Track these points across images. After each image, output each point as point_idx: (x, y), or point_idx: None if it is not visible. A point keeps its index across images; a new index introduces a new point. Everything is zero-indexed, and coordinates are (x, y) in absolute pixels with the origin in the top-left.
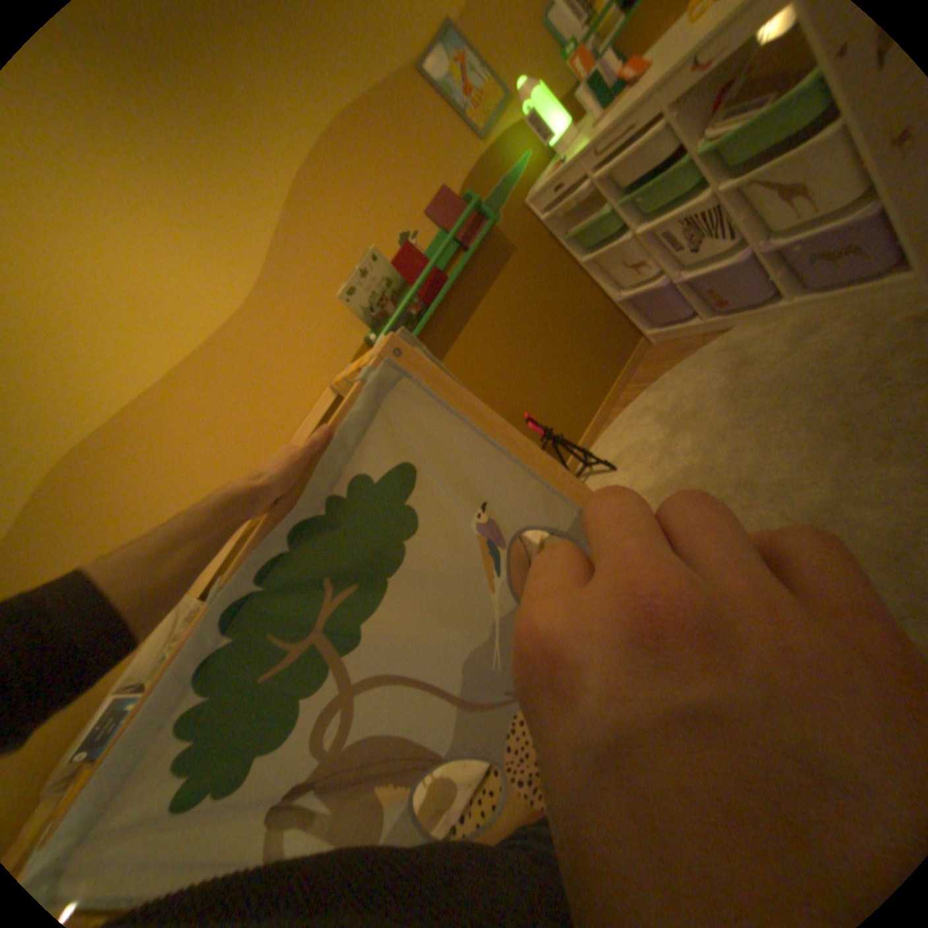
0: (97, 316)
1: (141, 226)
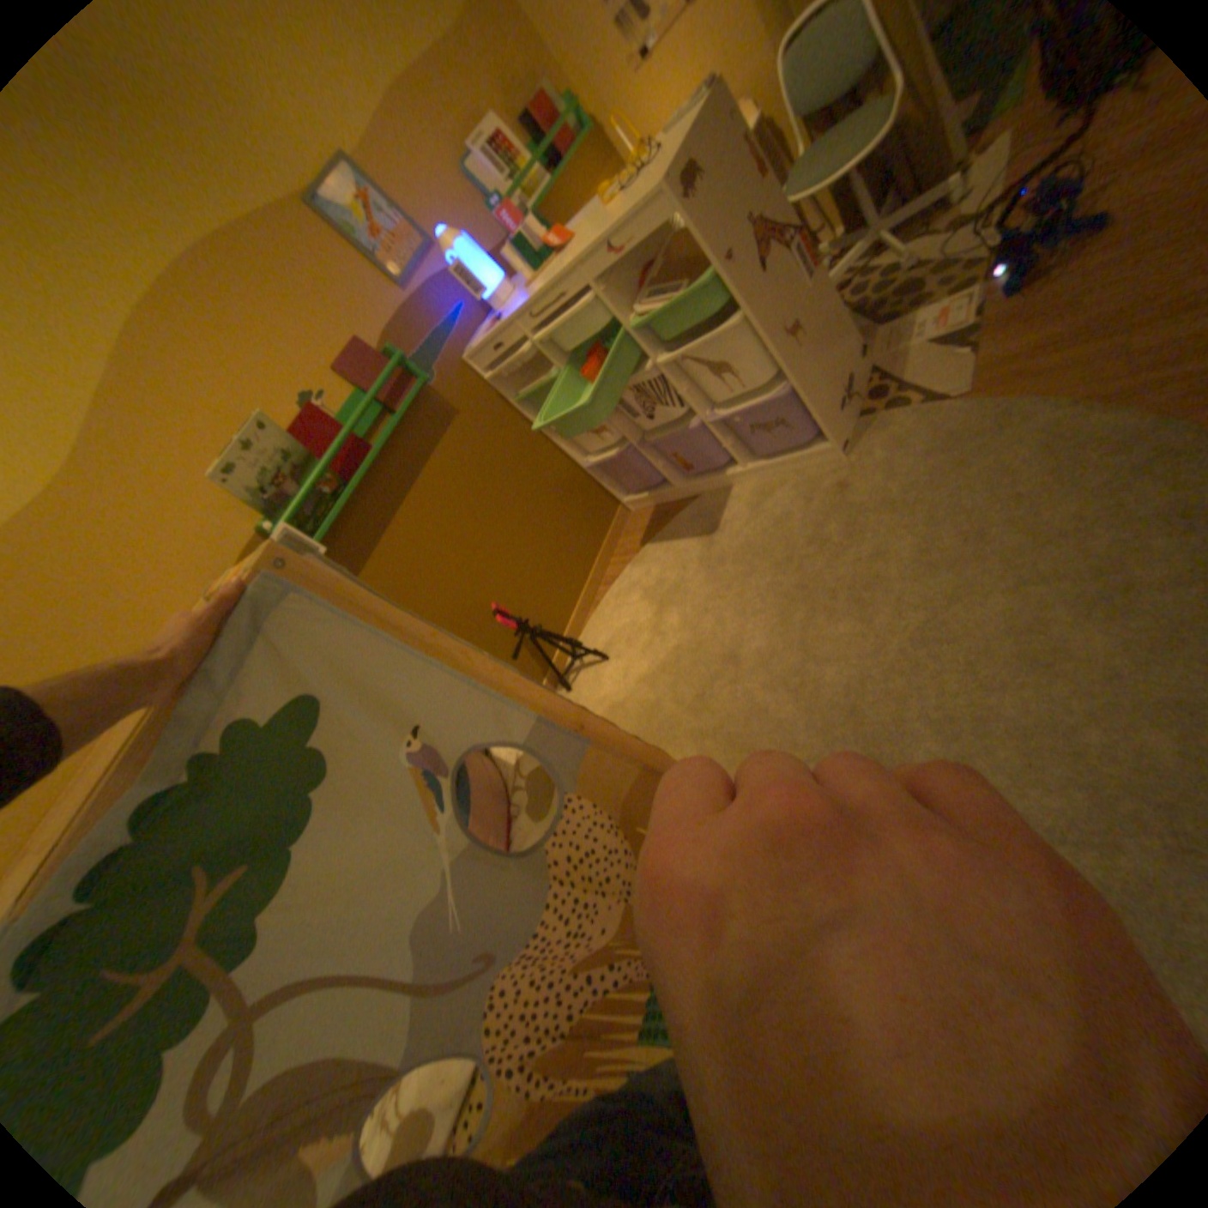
0: None
1: None
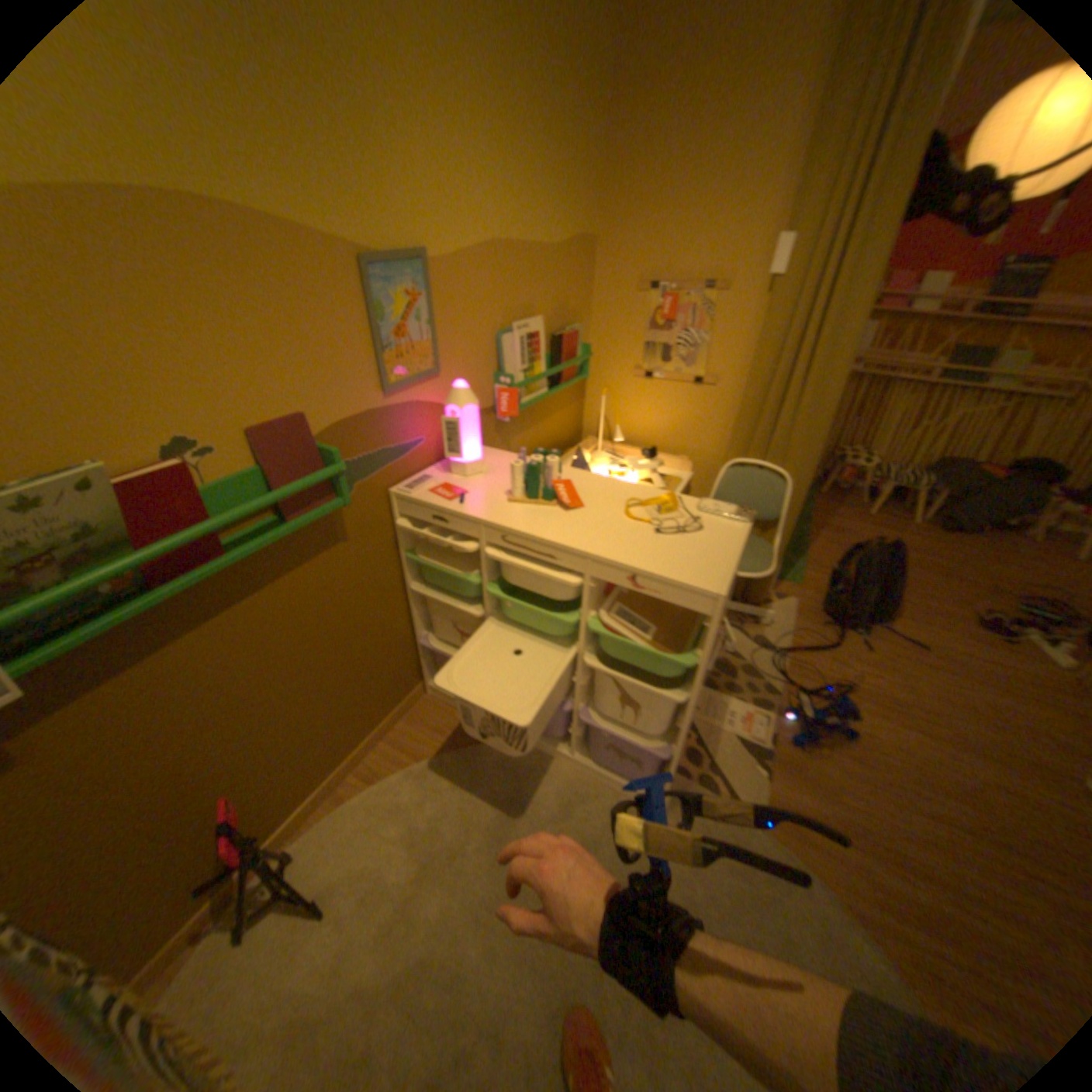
0: None
1: None
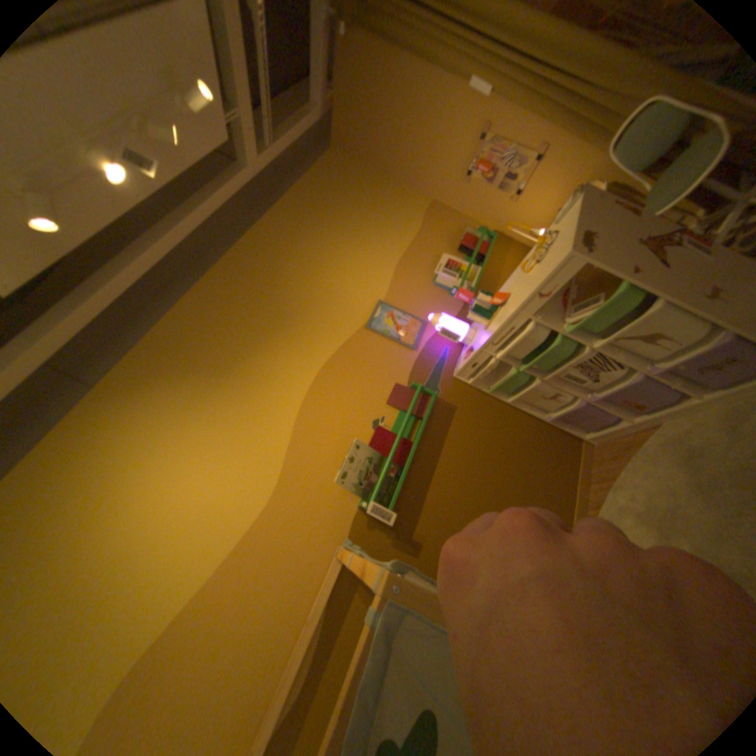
0: (168, 540)
1: (205, 467)
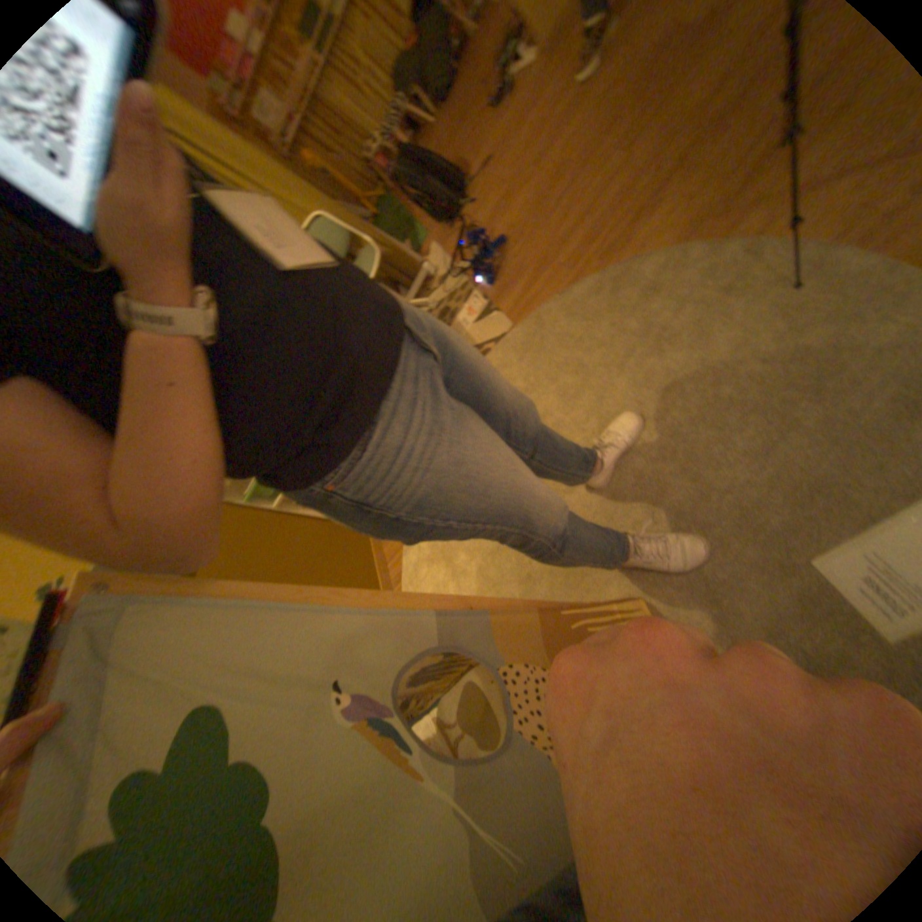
0: None
1: None
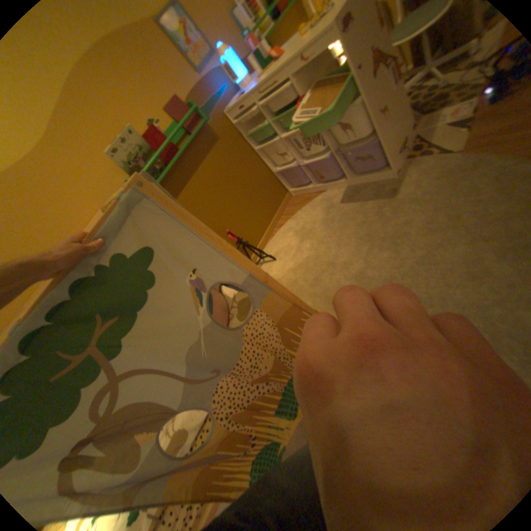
0: None
1: None
